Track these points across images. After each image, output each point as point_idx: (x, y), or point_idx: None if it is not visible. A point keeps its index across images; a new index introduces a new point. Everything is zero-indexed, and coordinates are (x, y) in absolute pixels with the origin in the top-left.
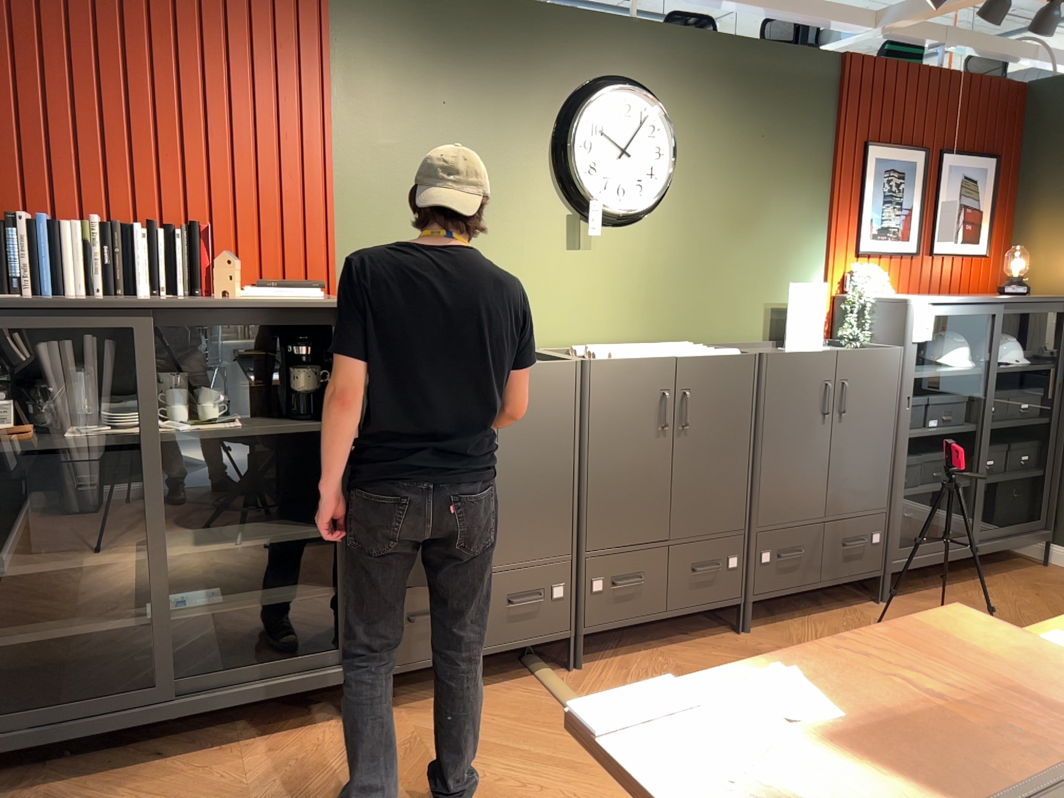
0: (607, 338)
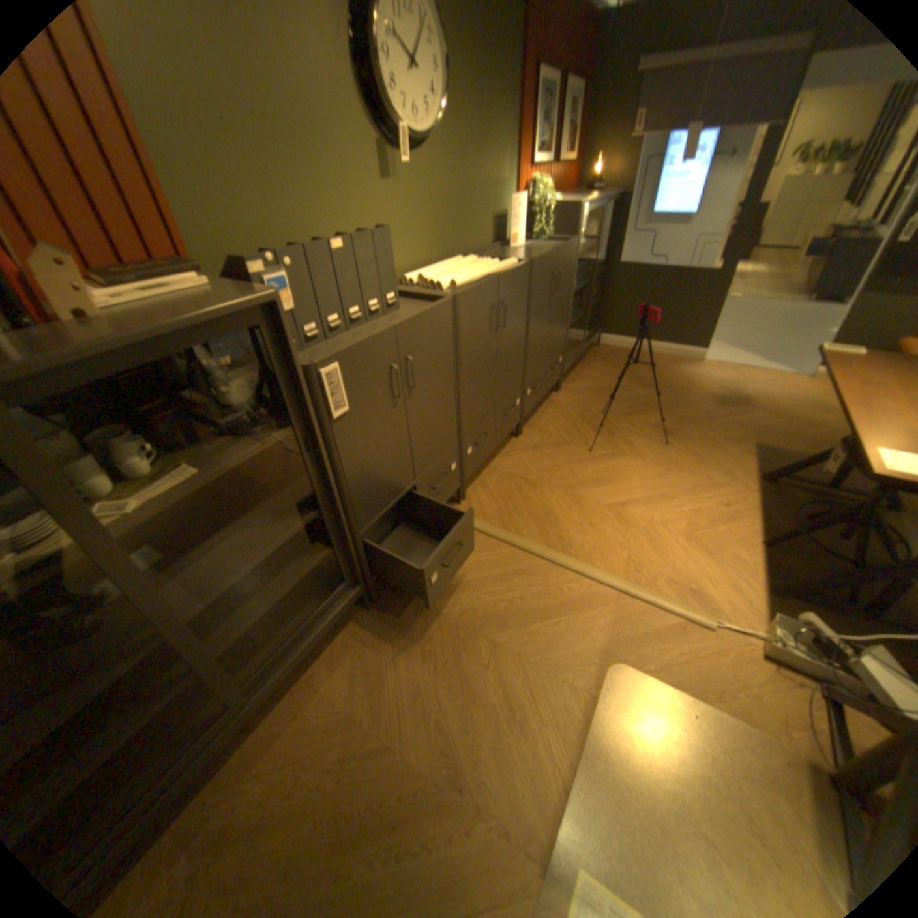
0: (416, 262)
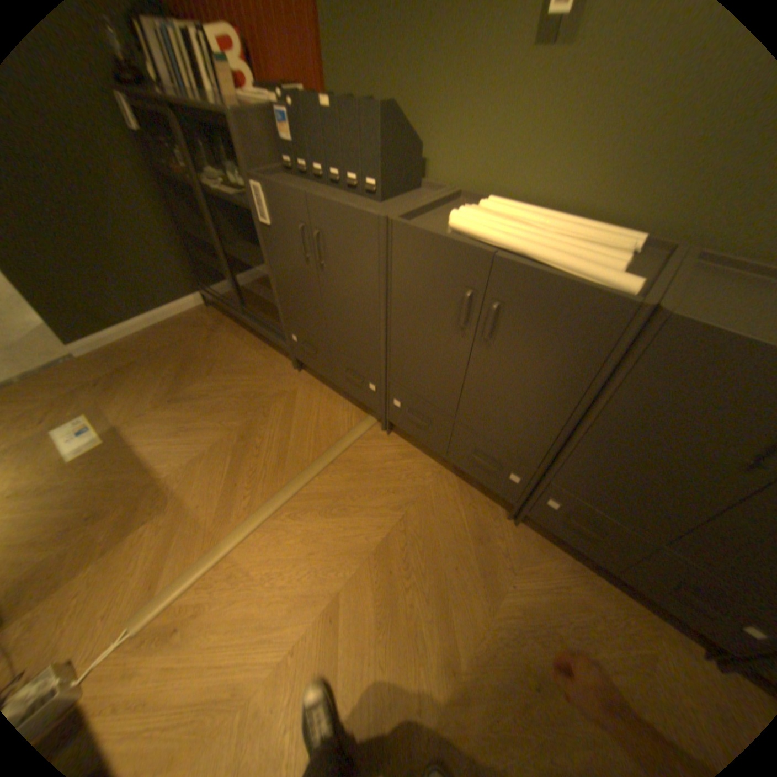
0: (554, 197)
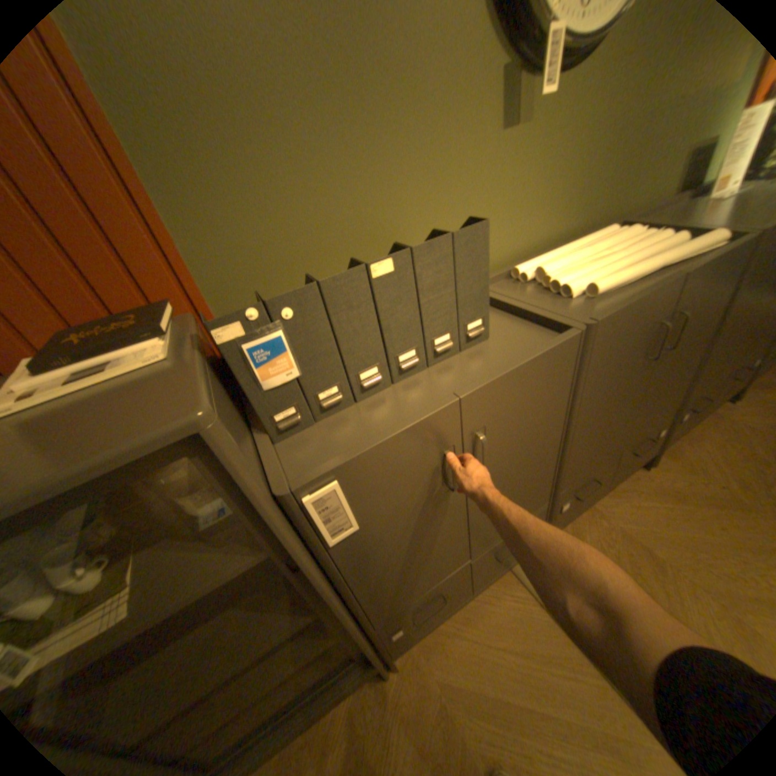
0: (541, 240)
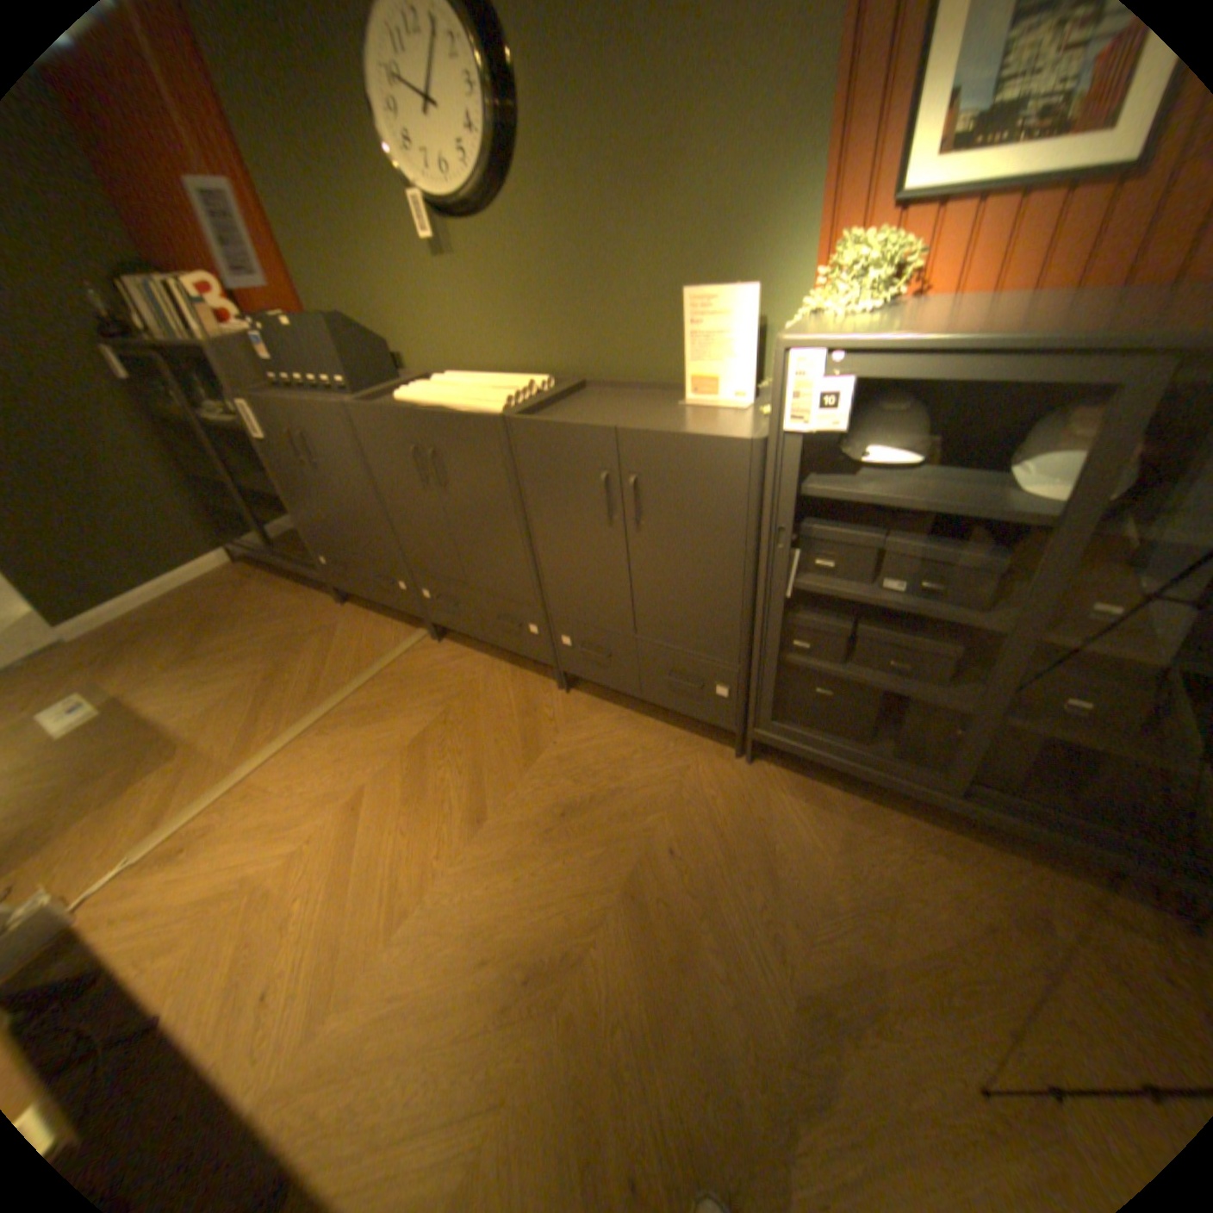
0: (496, 364)
